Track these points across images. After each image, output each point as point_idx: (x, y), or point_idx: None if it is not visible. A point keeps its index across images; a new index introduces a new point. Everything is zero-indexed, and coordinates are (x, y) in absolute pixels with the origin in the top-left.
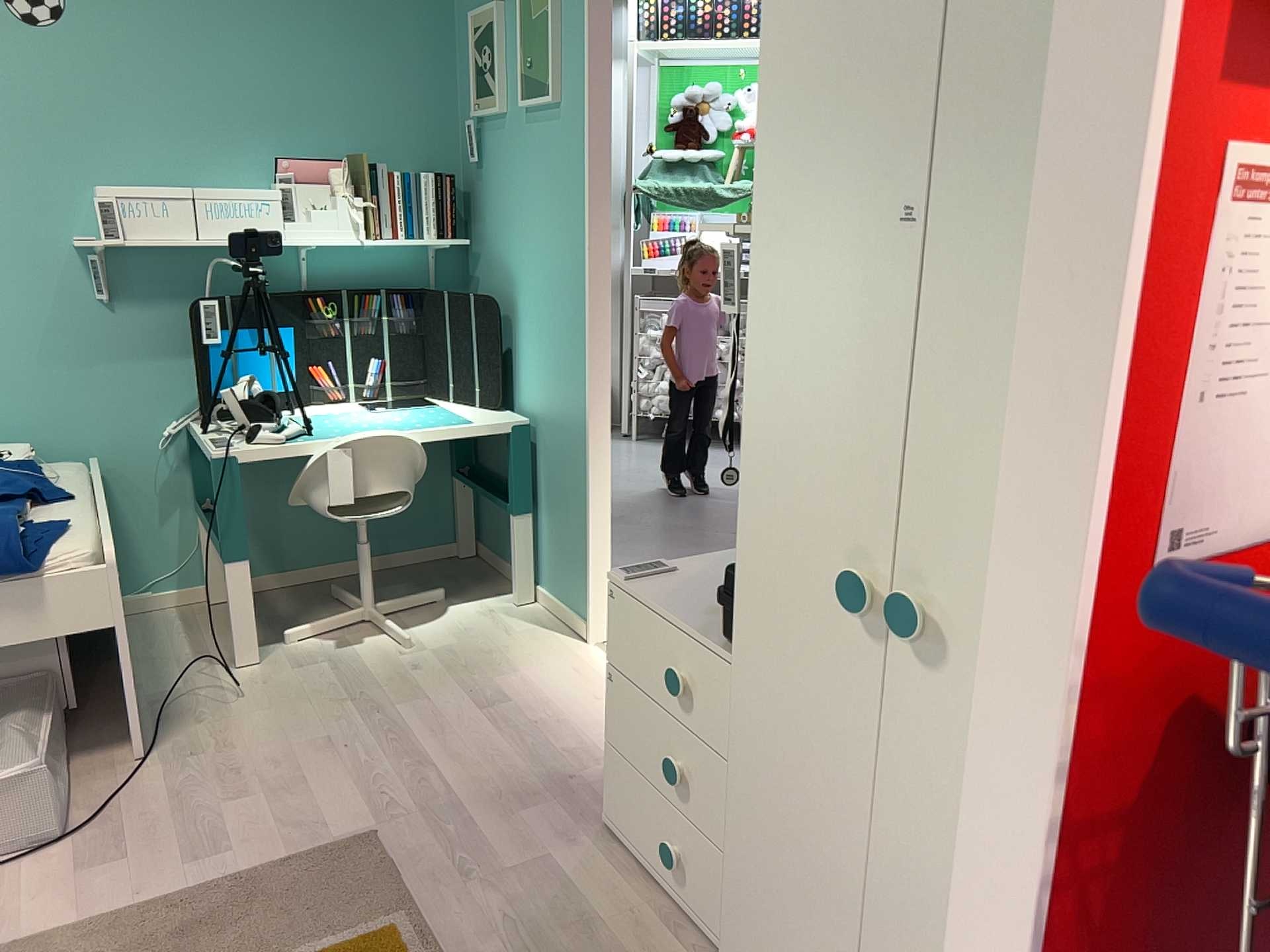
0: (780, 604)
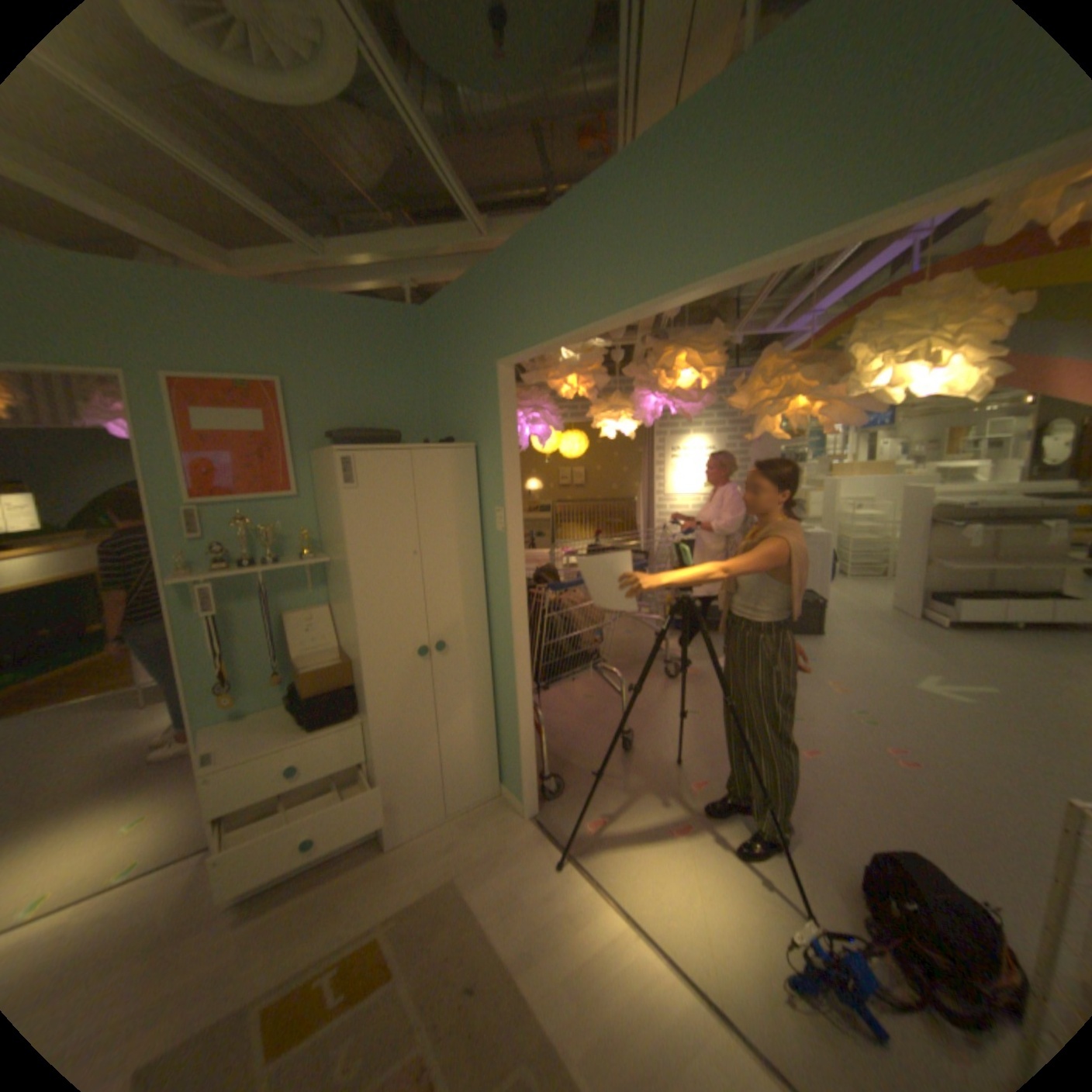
0: (387, 678)
